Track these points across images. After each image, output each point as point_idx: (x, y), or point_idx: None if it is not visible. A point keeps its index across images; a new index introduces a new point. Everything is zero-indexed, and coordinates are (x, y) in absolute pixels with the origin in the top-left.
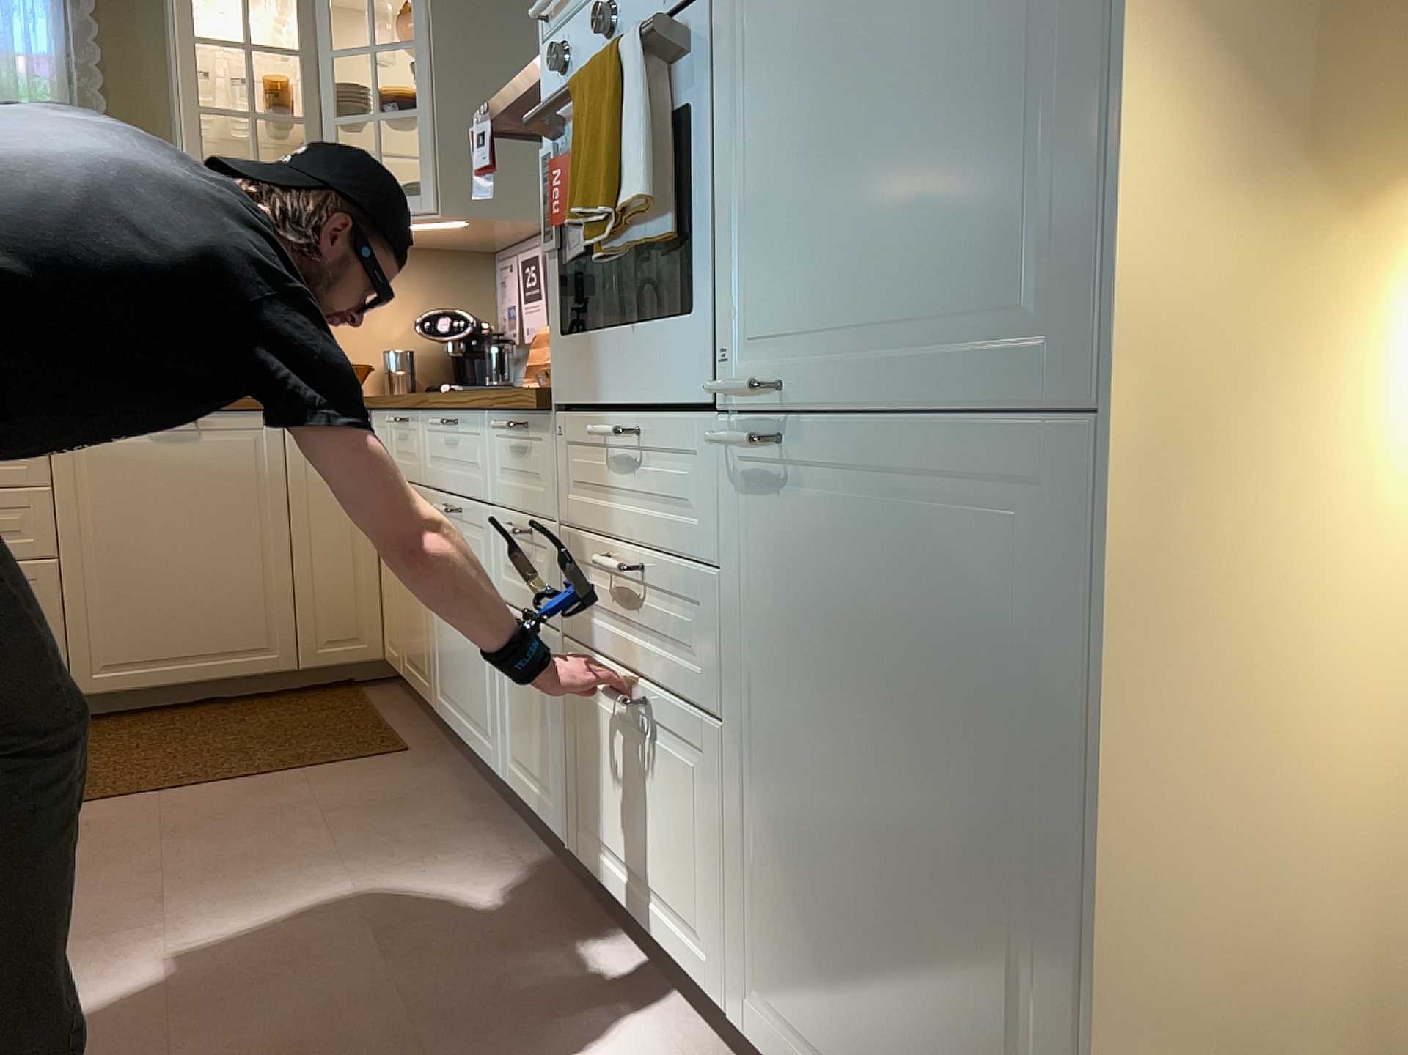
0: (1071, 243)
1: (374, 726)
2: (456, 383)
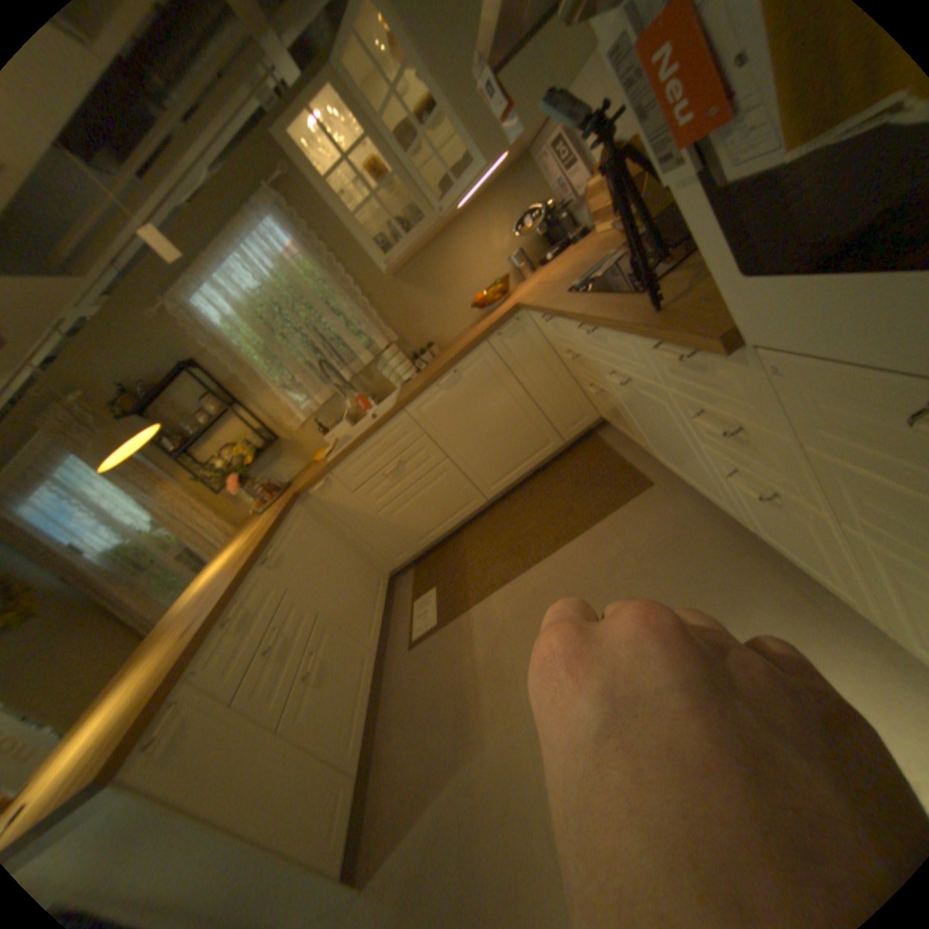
0: None
1: (623, 466)
2: (554, 249)
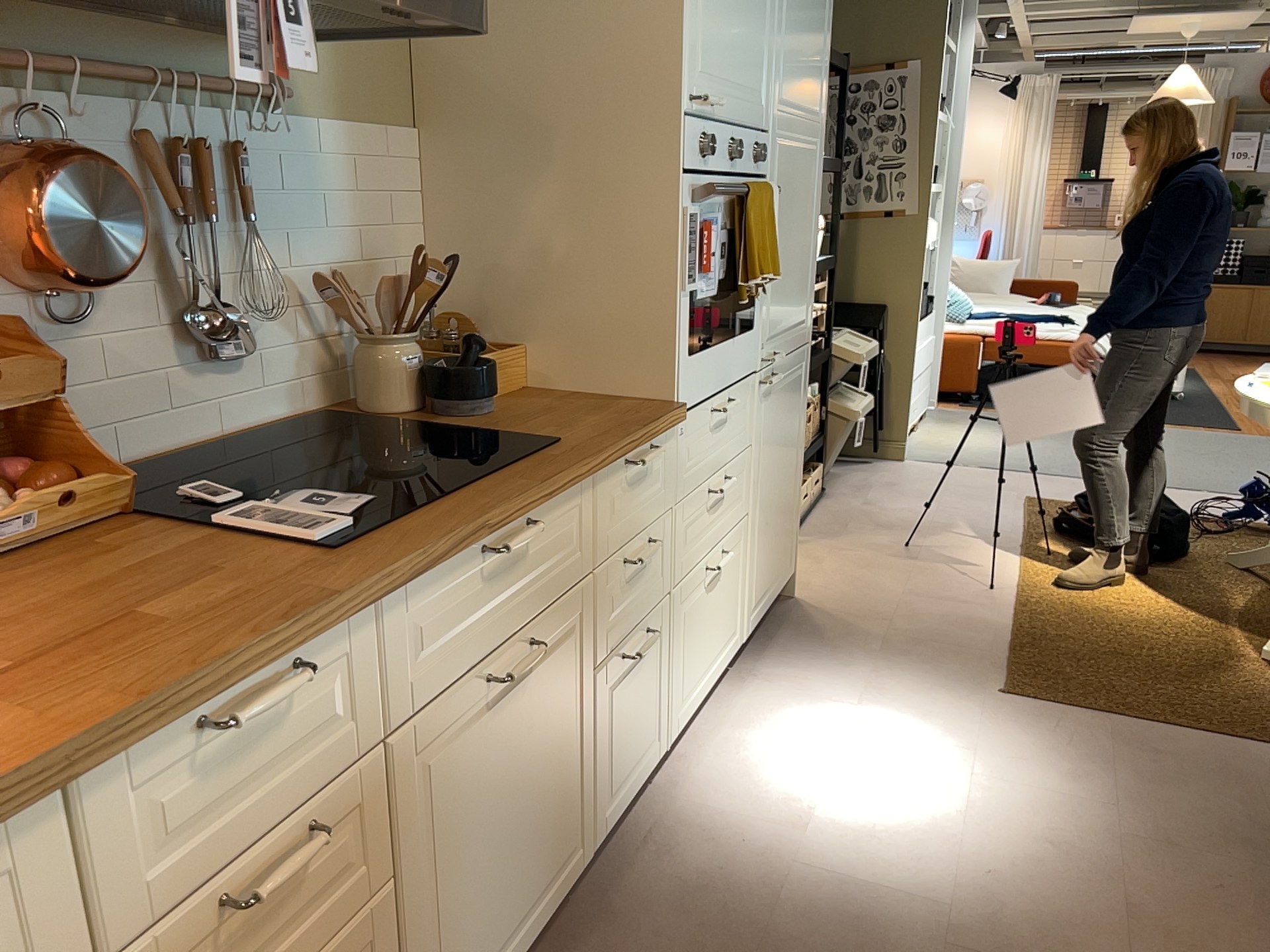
0: (808, 303)
1: None
2: None
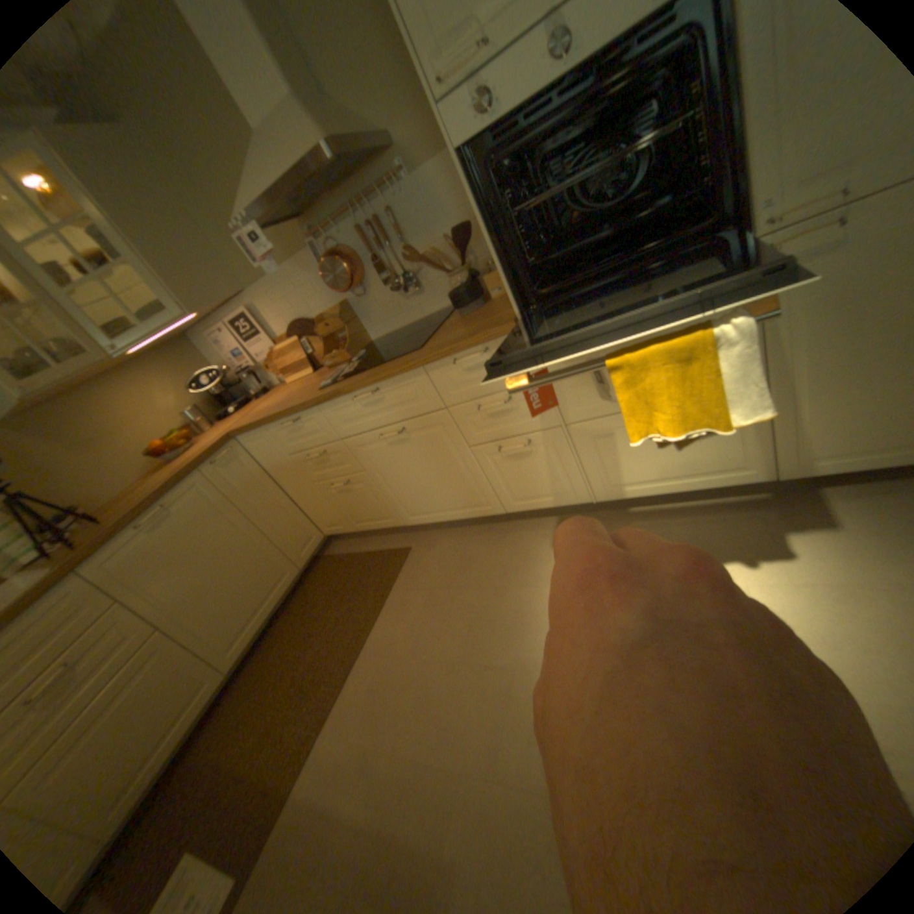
0: None
1: (373, 556)
2: (235, 404)
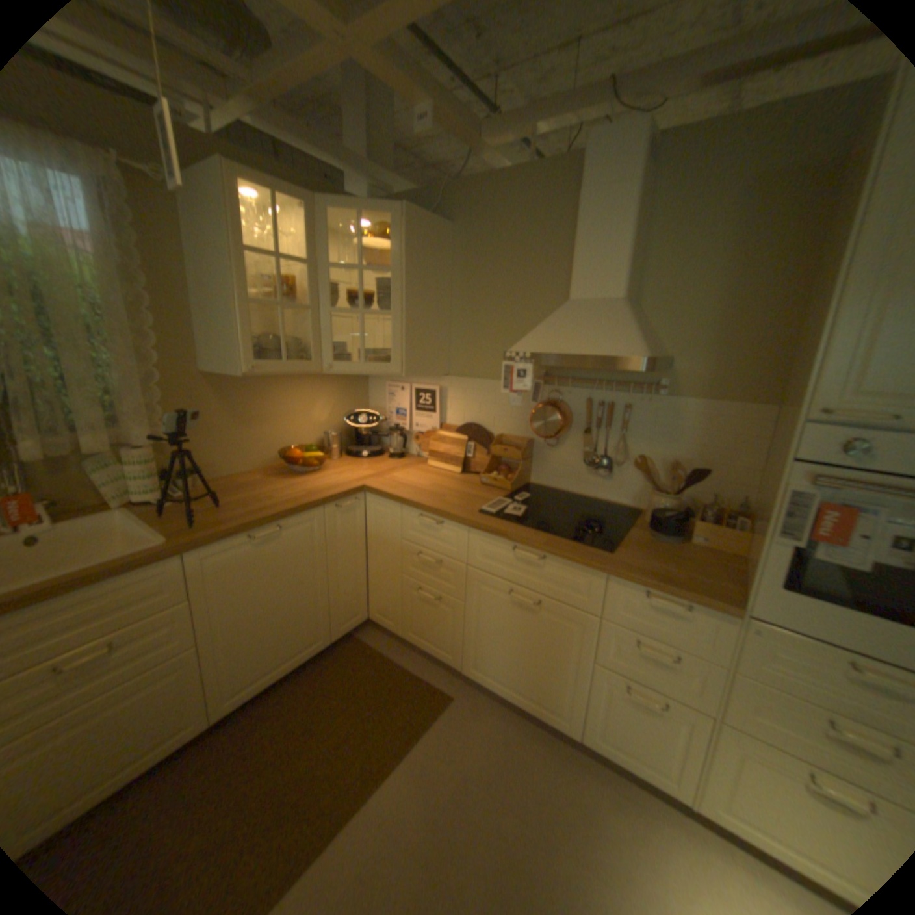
0: None
1: (407, 678)
2: (368, 451)
